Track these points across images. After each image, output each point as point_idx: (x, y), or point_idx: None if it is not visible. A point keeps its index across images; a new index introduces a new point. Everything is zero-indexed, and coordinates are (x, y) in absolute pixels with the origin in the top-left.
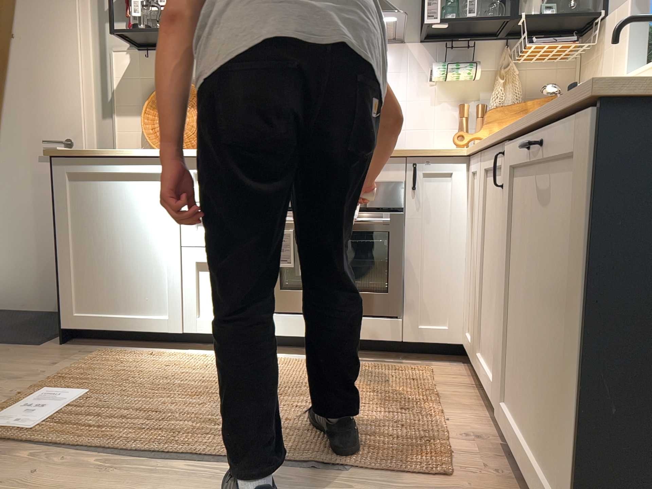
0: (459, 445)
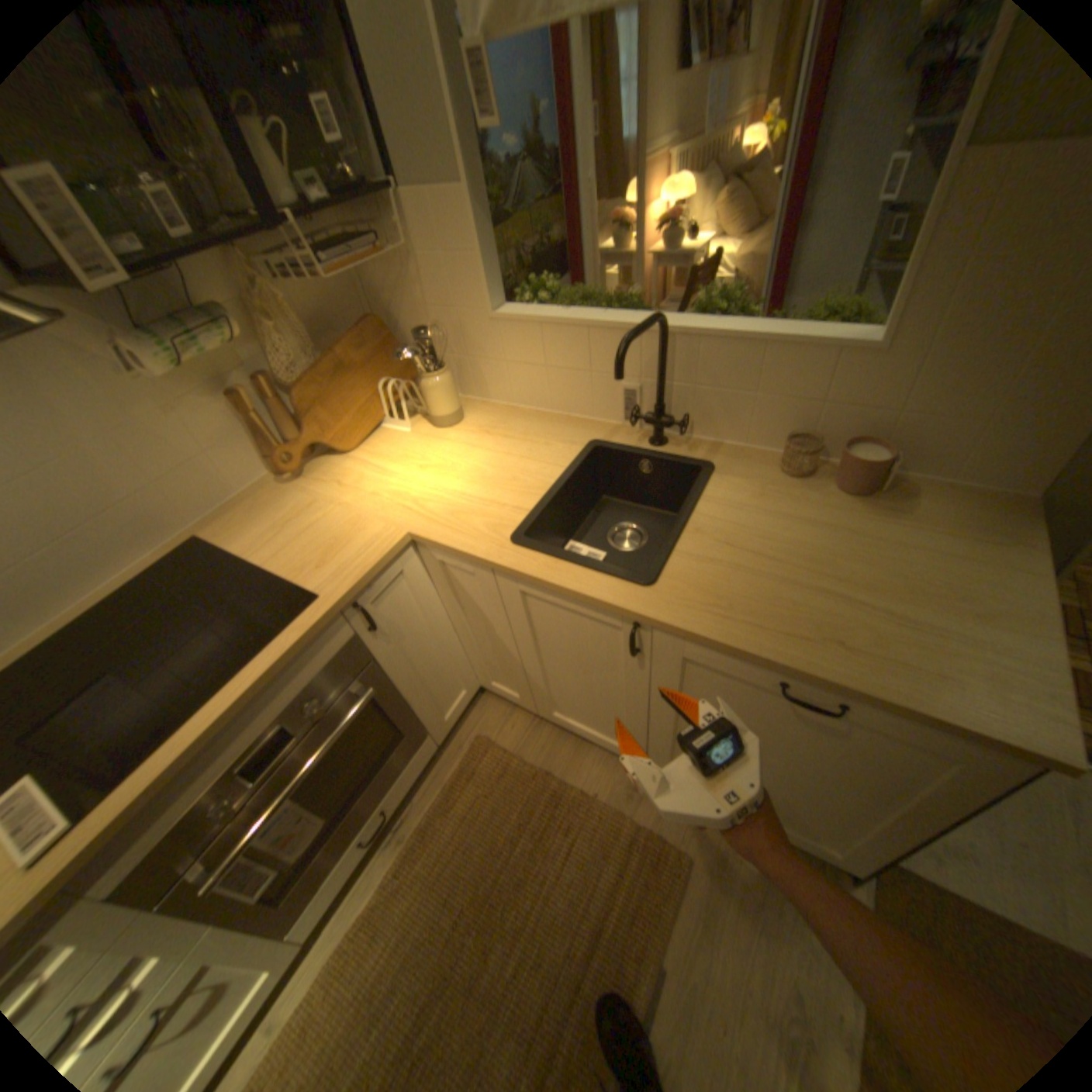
0: (637, 818)
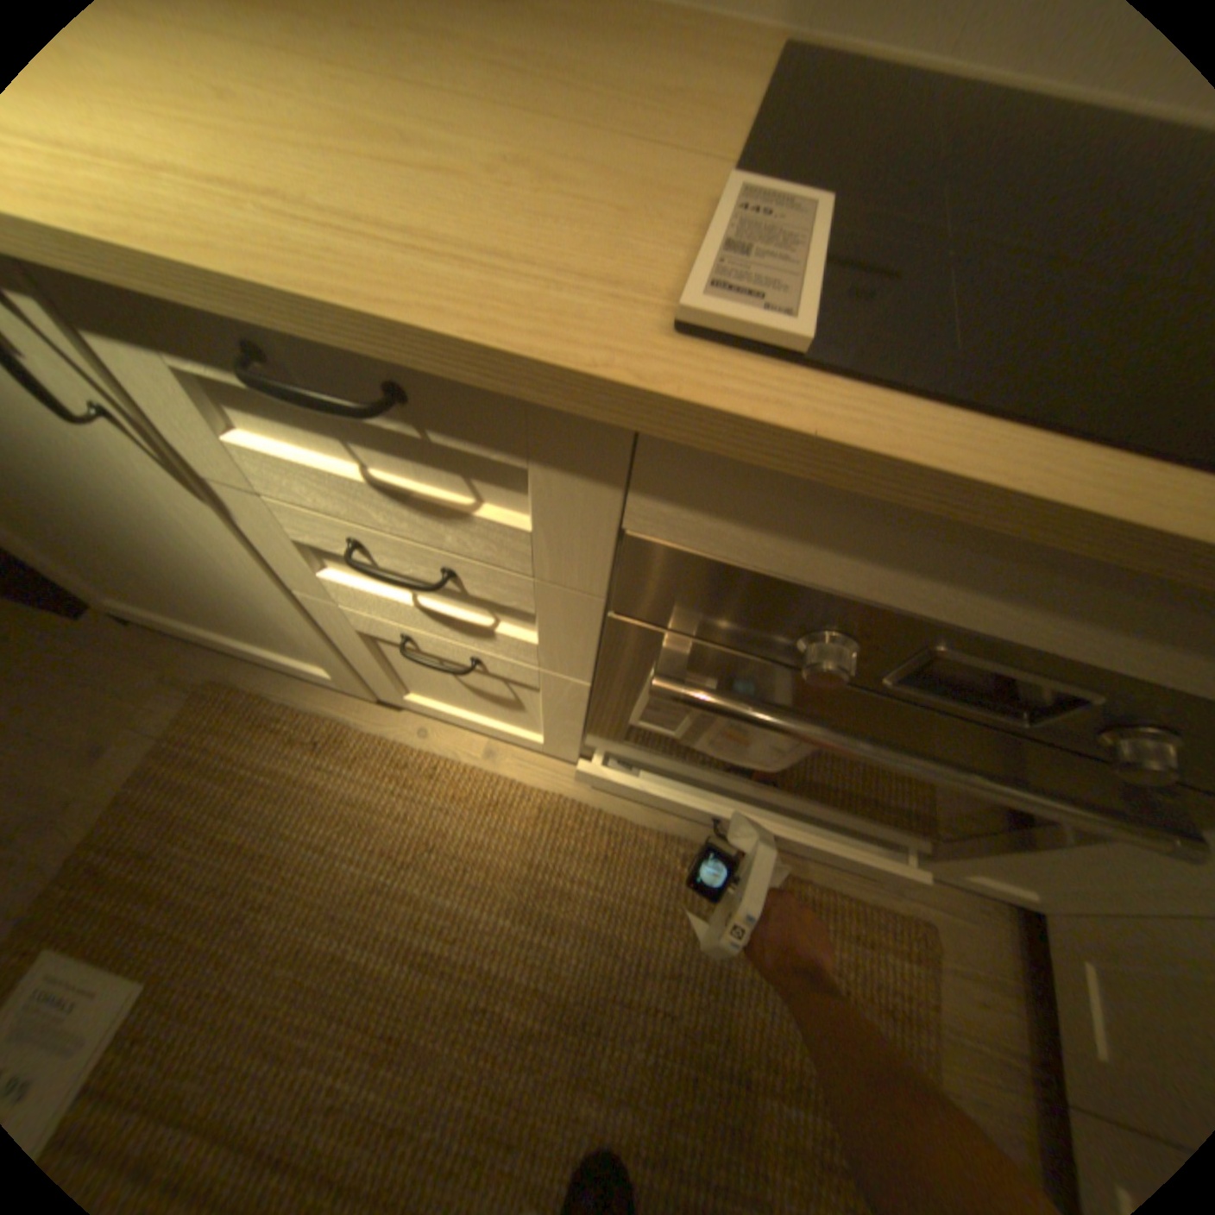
0: None
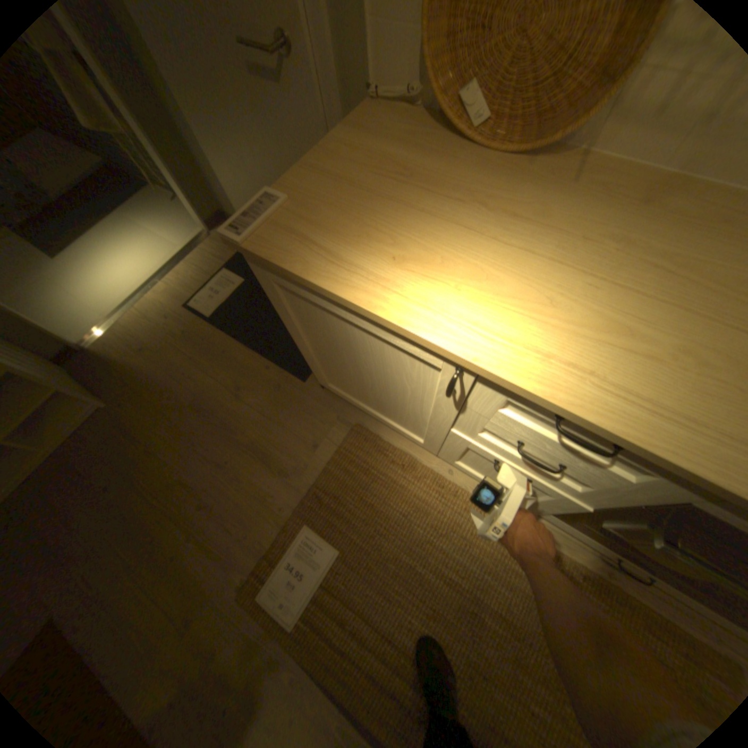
0: None
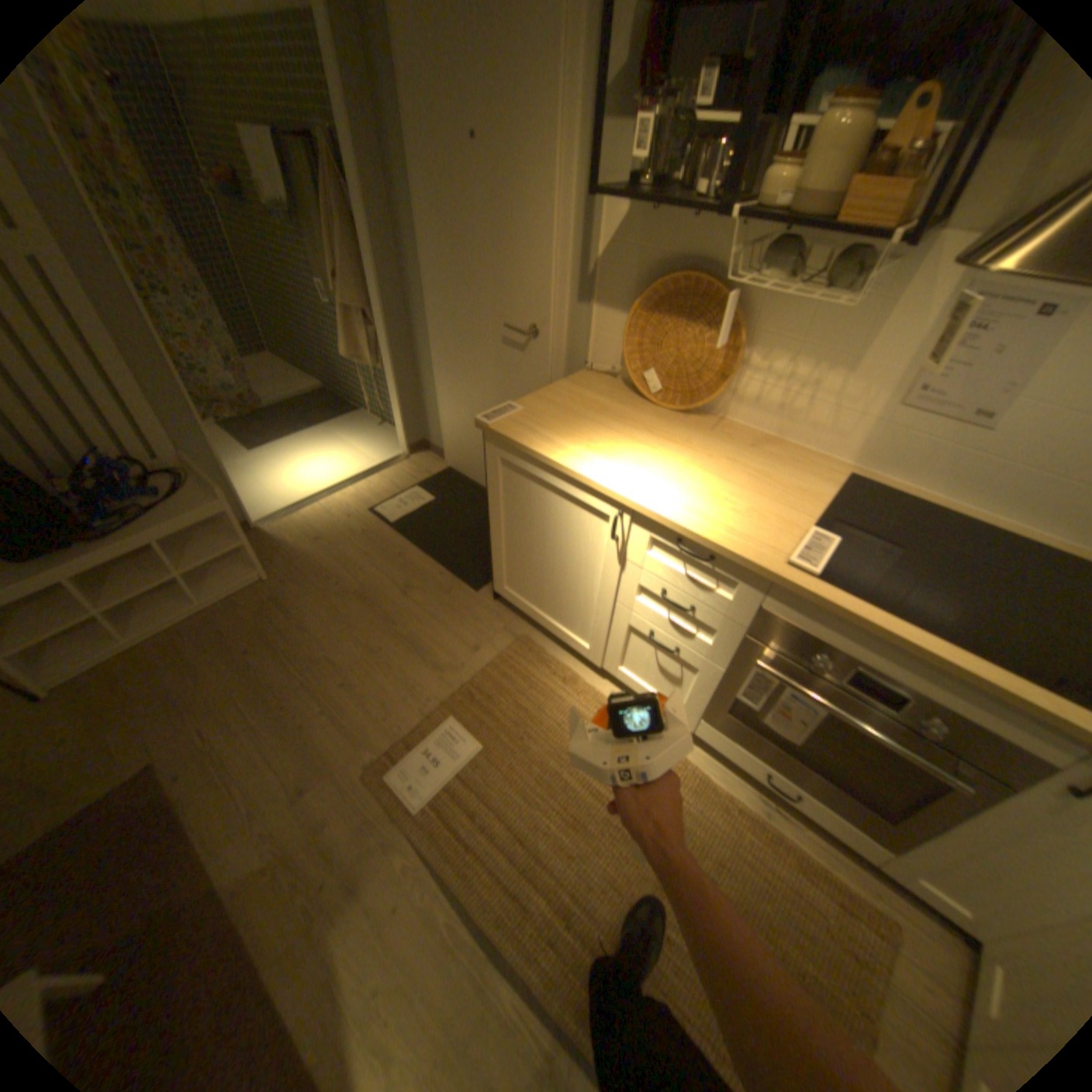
0: None
